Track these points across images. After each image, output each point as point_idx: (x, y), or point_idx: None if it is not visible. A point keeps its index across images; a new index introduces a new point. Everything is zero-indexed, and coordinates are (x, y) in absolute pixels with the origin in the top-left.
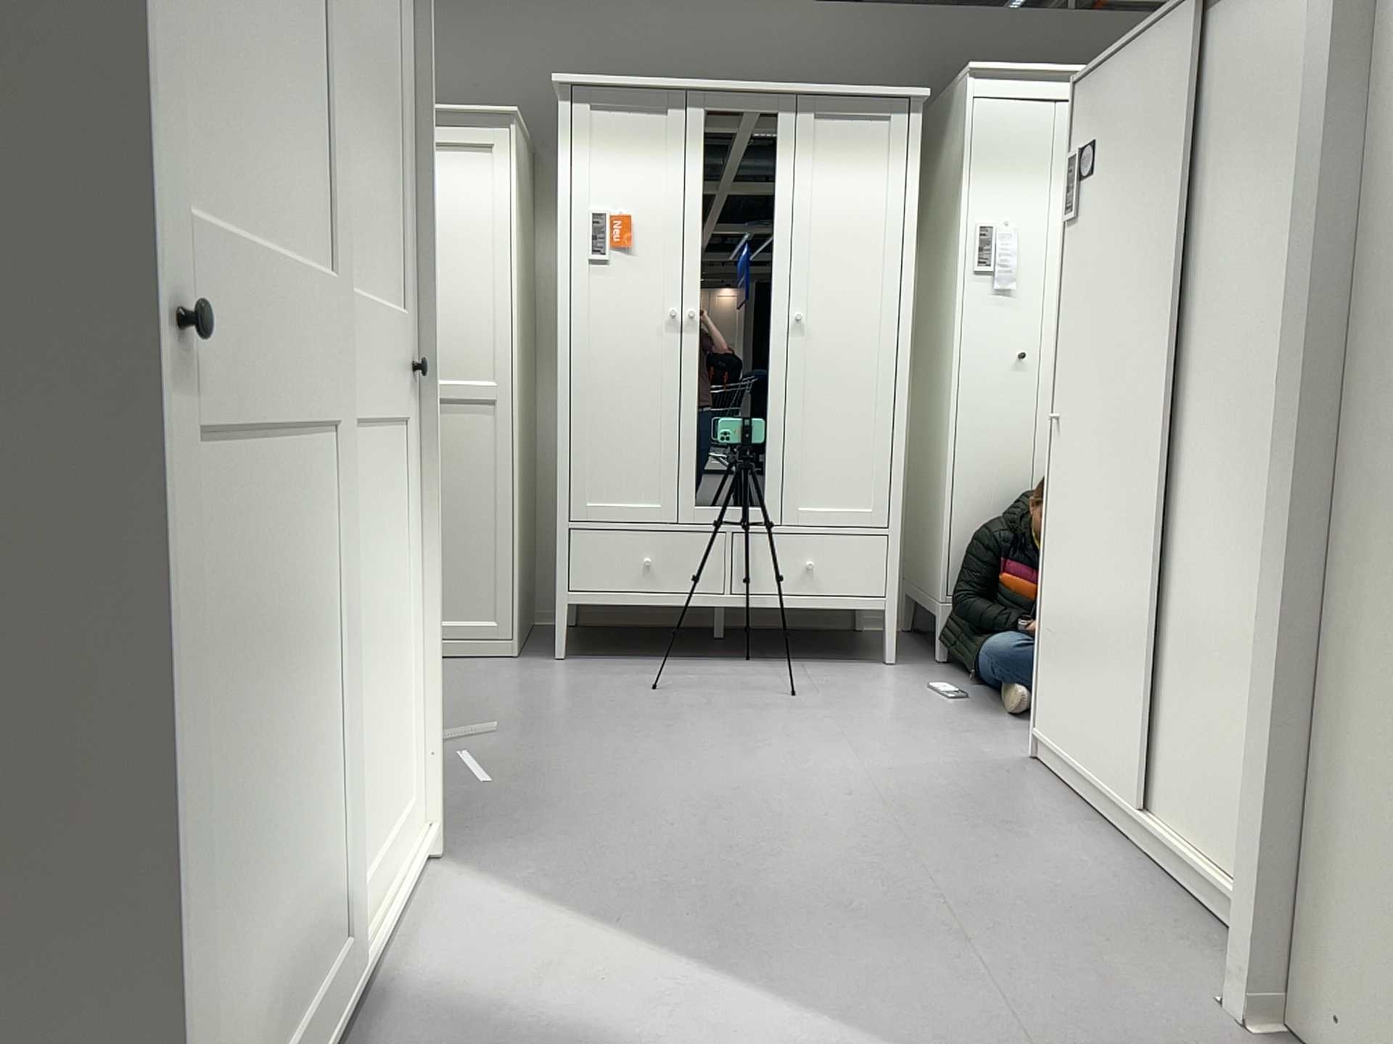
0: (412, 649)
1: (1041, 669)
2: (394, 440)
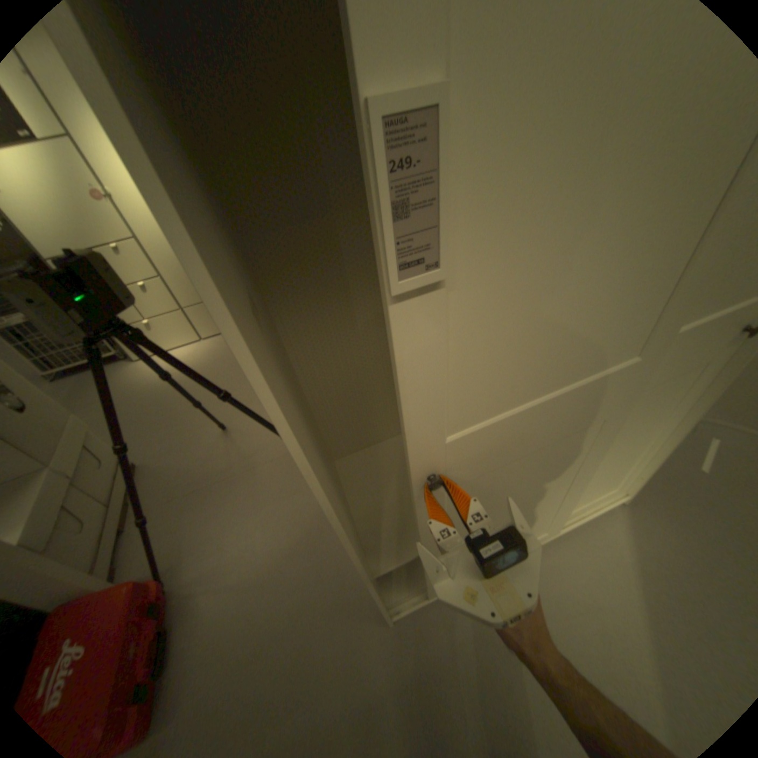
0: (655, 448)
1: None
2: (691, 375)
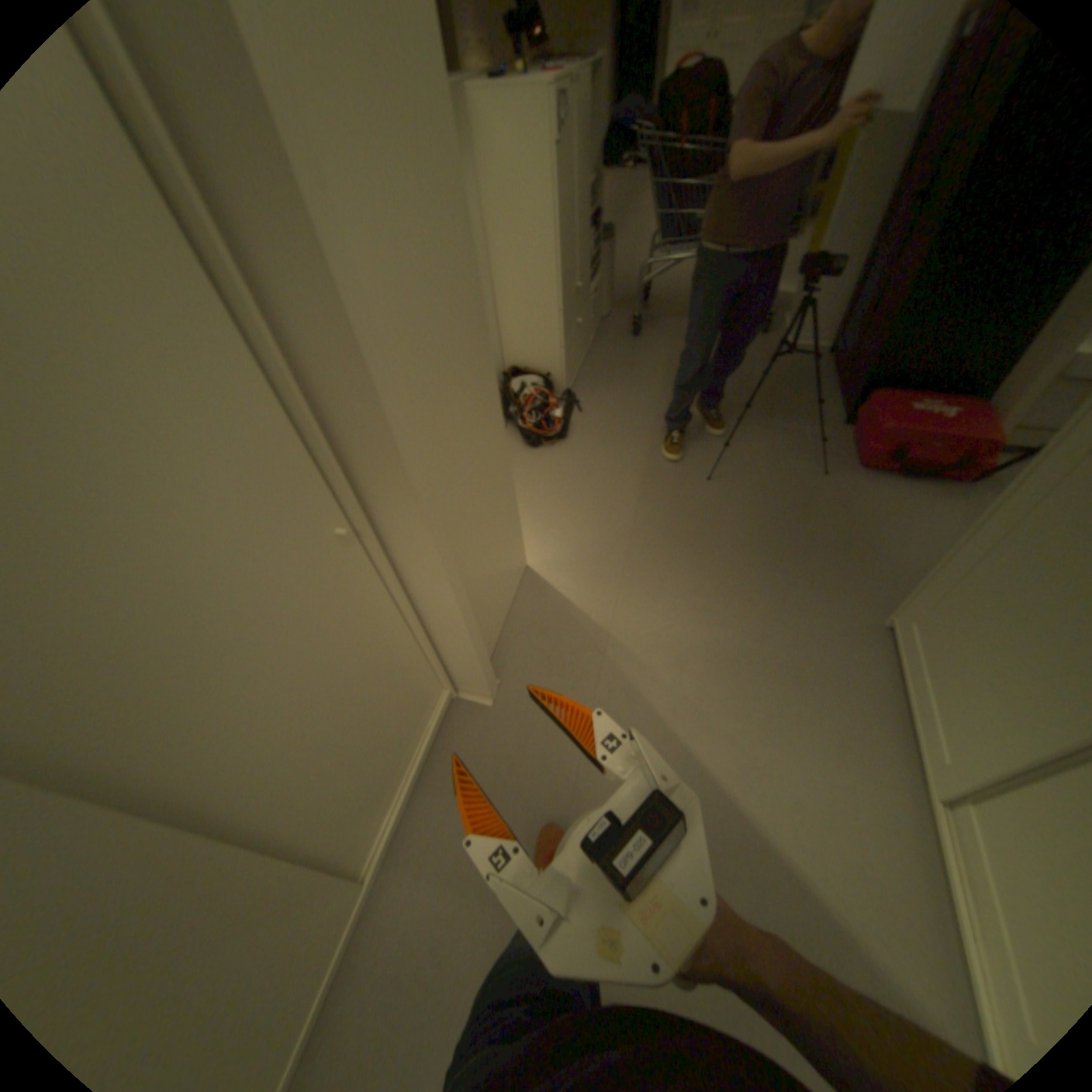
0: None
1: None
2: None
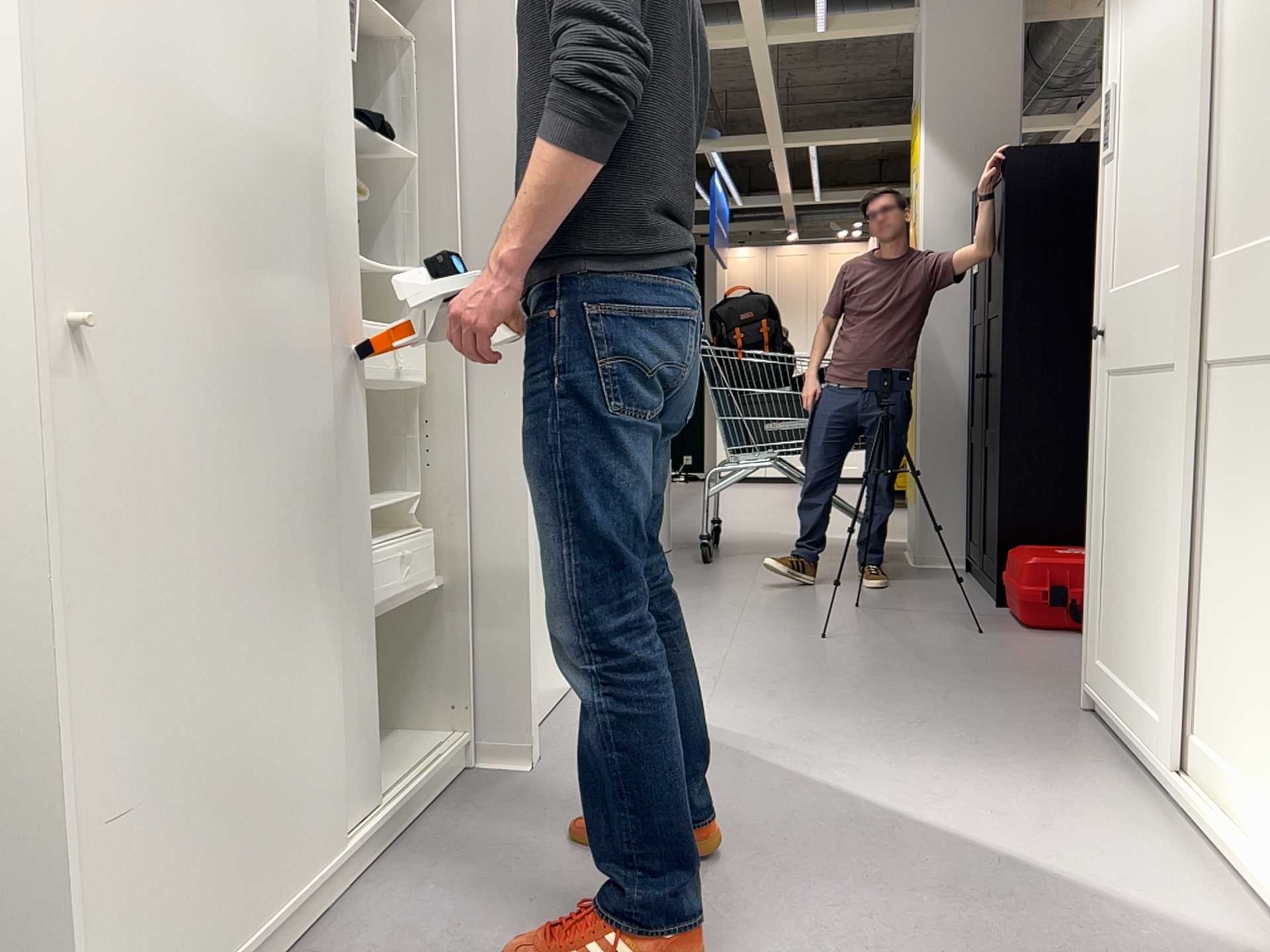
0: None
1: (90, 937)
2: None
